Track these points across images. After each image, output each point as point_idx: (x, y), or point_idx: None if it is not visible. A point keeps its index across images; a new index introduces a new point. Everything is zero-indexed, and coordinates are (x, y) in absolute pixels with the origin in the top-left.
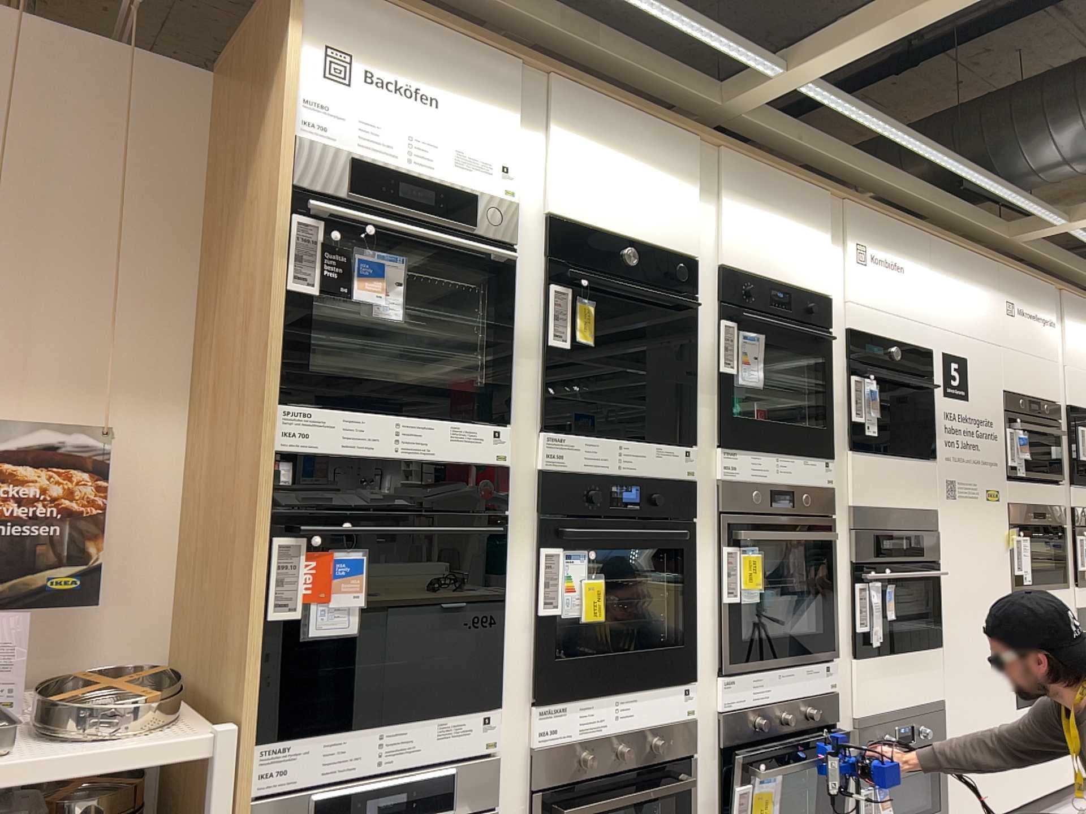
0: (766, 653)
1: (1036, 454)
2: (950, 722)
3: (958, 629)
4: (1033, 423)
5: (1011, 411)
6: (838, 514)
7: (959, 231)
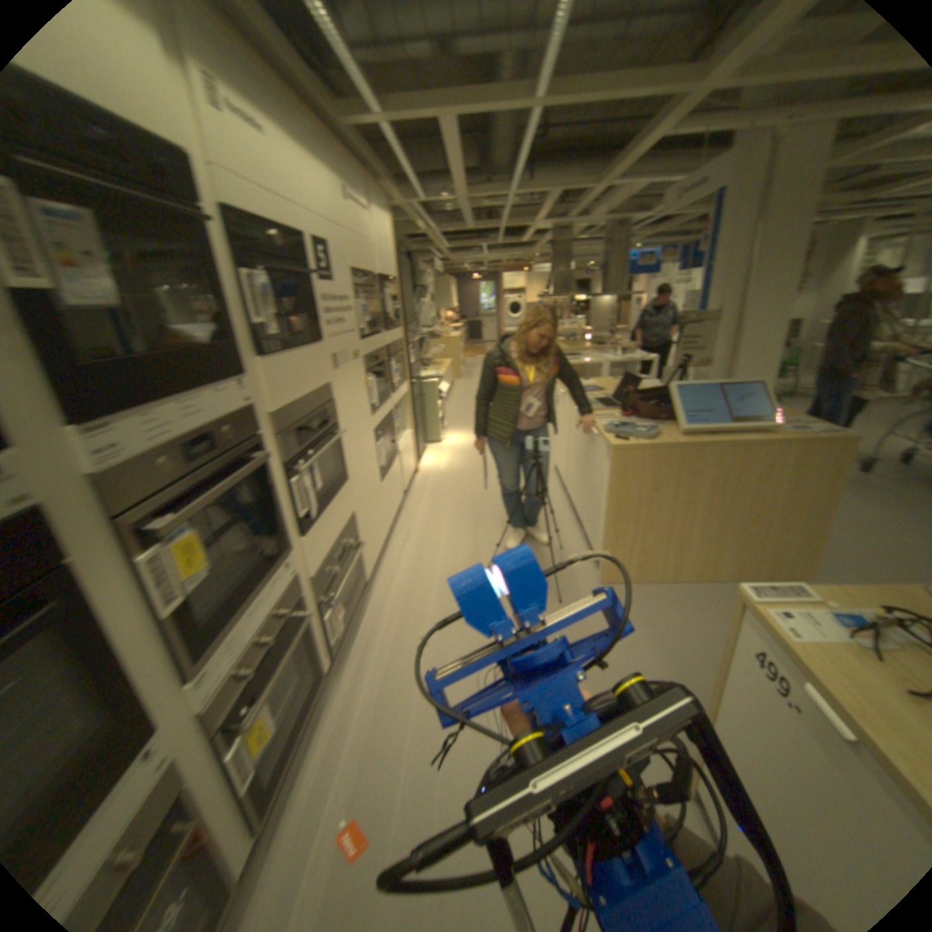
0: (233, 610)
1: (372, 315)
2: (359, 522)
3: (355, 461)
4: (370, 293)
5: (359, 286)
6: (264, 425)
7: (303, 97)
